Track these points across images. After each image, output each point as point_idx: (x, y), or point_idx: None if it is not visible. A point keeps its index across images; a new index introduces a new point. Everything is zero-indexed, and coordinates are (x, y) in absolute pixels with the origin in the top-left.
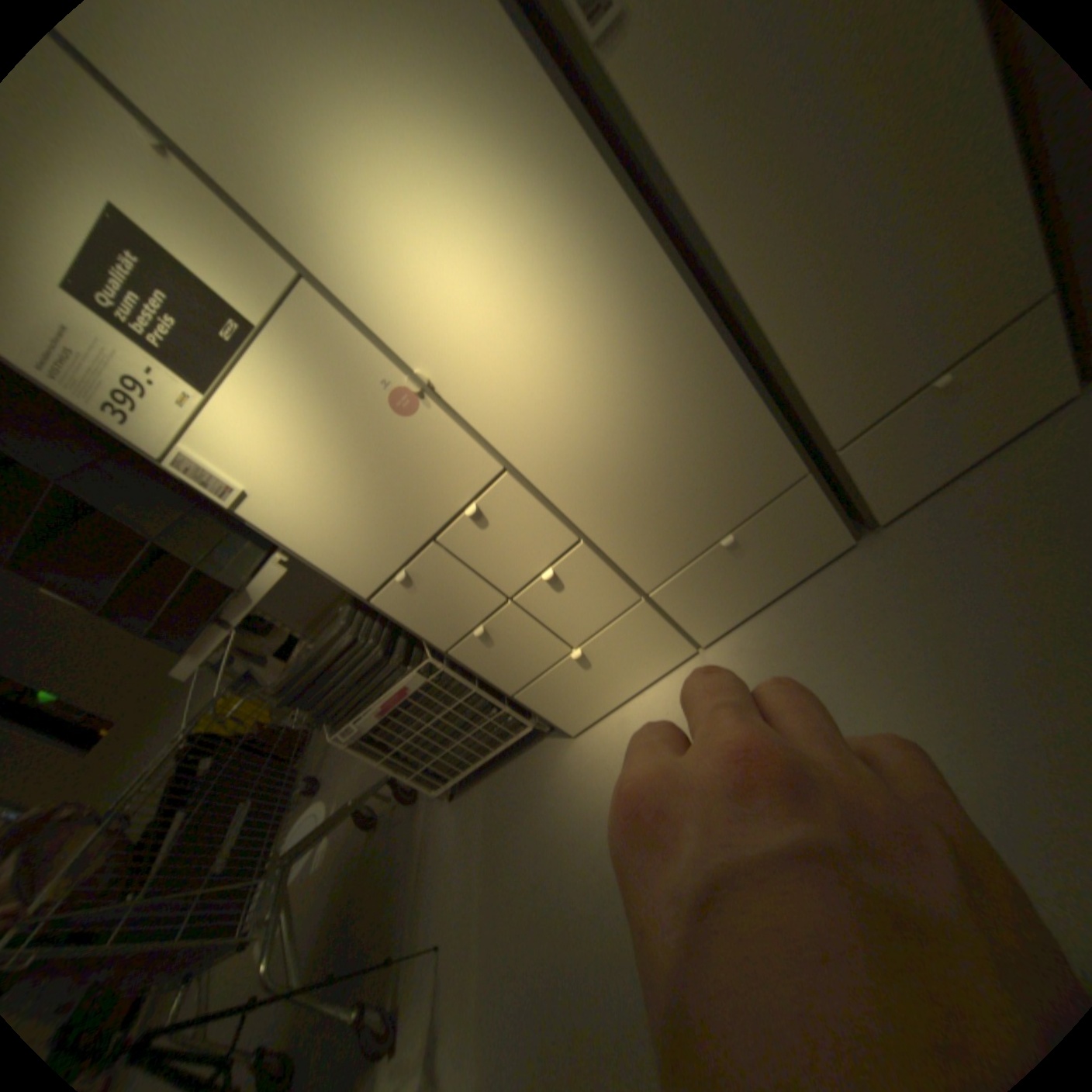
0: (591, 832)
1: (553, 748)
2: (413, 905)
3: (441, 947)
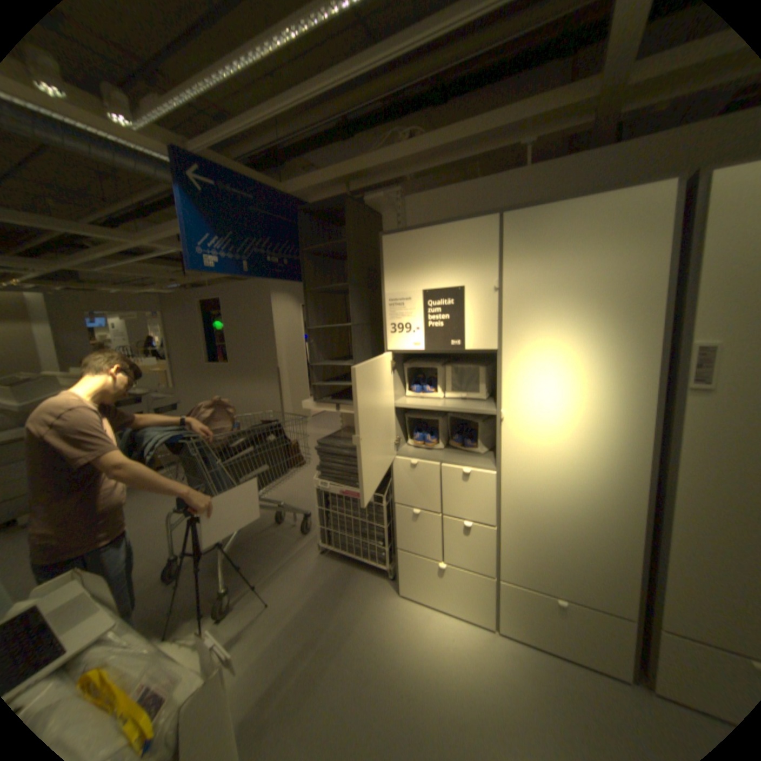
0: (371, 643)
1: (385, 587)
2: (270, 576)
3: (268, 607)
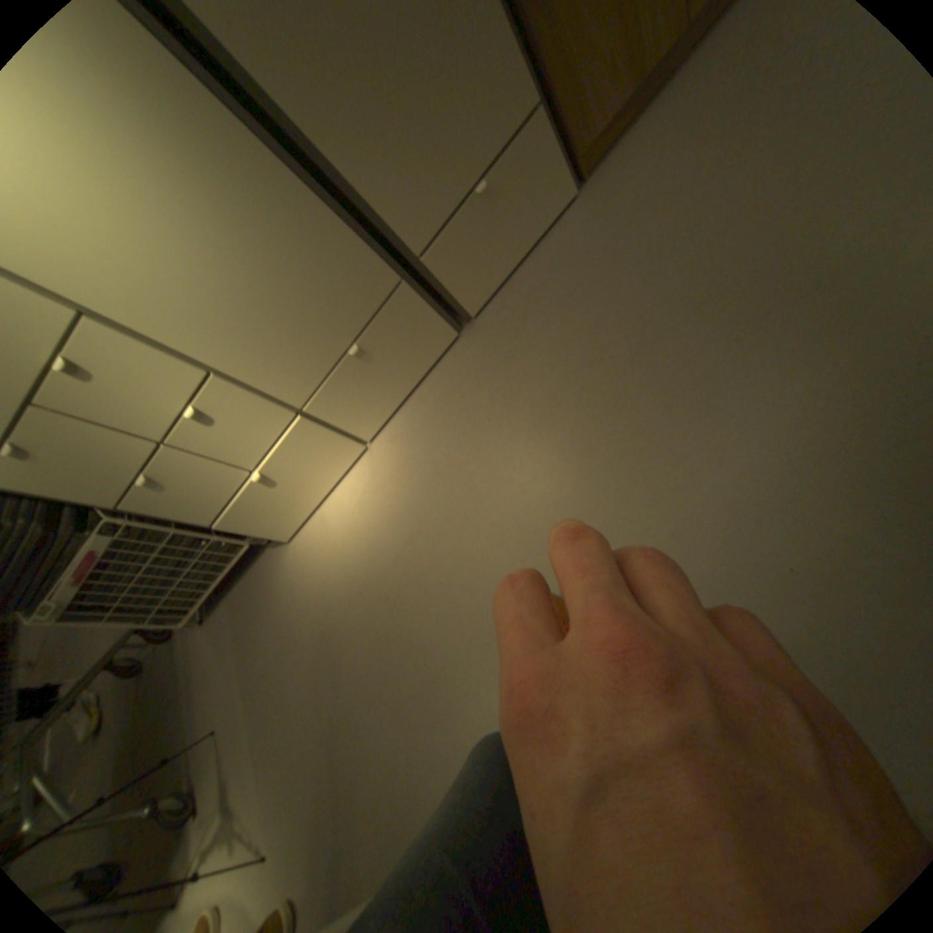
0: (311, 605)
1: (276, 555)
2: (192, 713)
3: (220, 730)
